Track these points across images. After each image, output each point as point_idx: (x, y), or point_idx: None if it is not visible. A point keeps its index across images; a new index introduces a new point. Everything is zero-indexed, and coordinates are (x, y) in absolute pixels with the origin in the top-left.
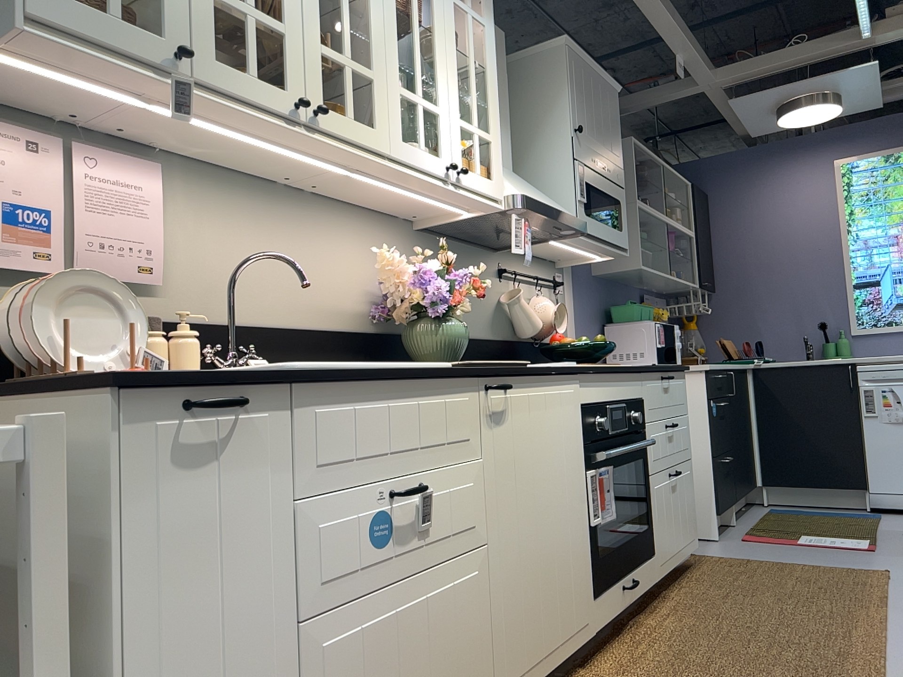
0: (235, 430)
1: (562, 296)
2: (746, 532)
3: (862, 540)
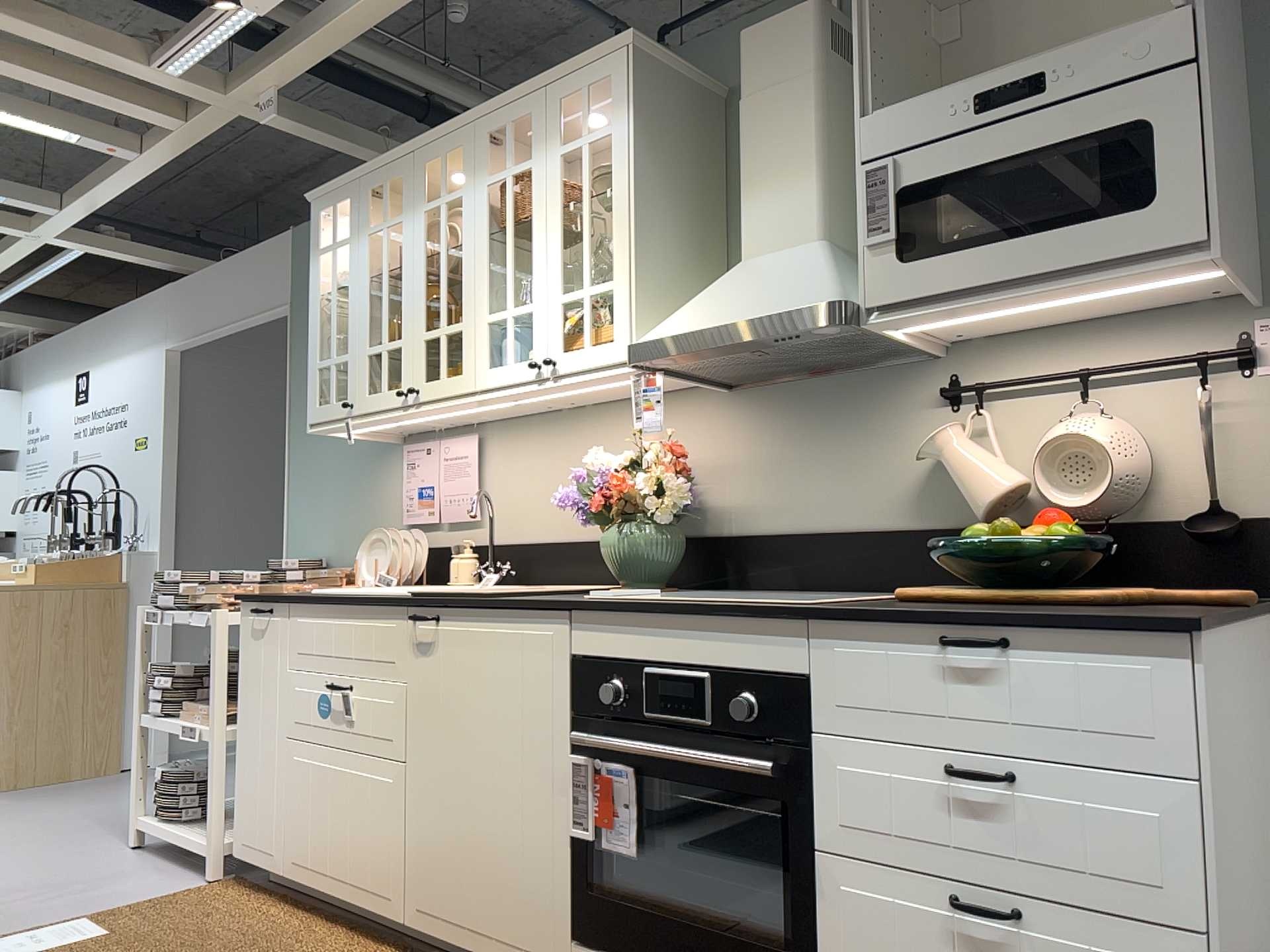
0: (270, 625)
1: None
2: None
3: None
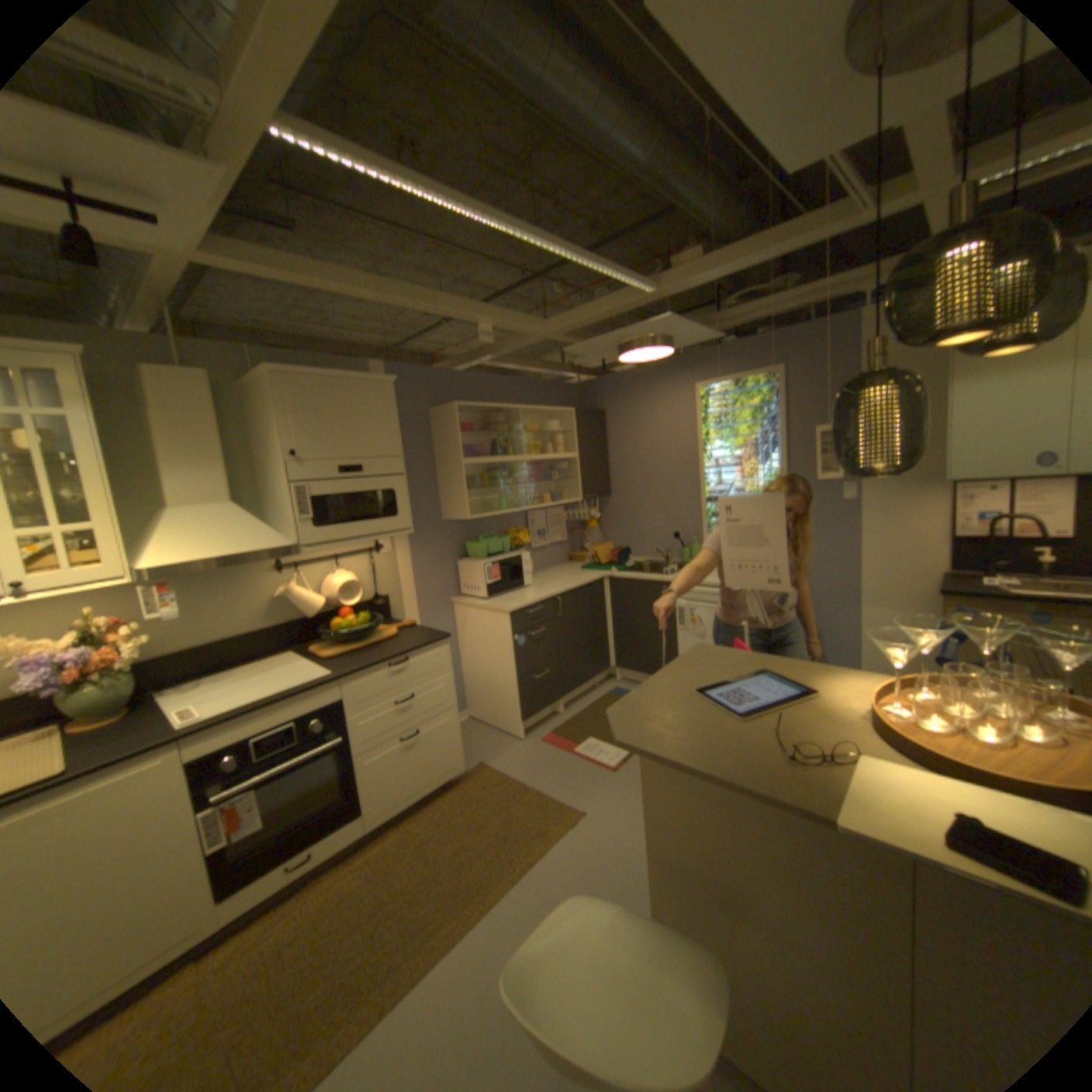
0: None
1: (385, 554)
2: (554, 730)
3: (622, 753)
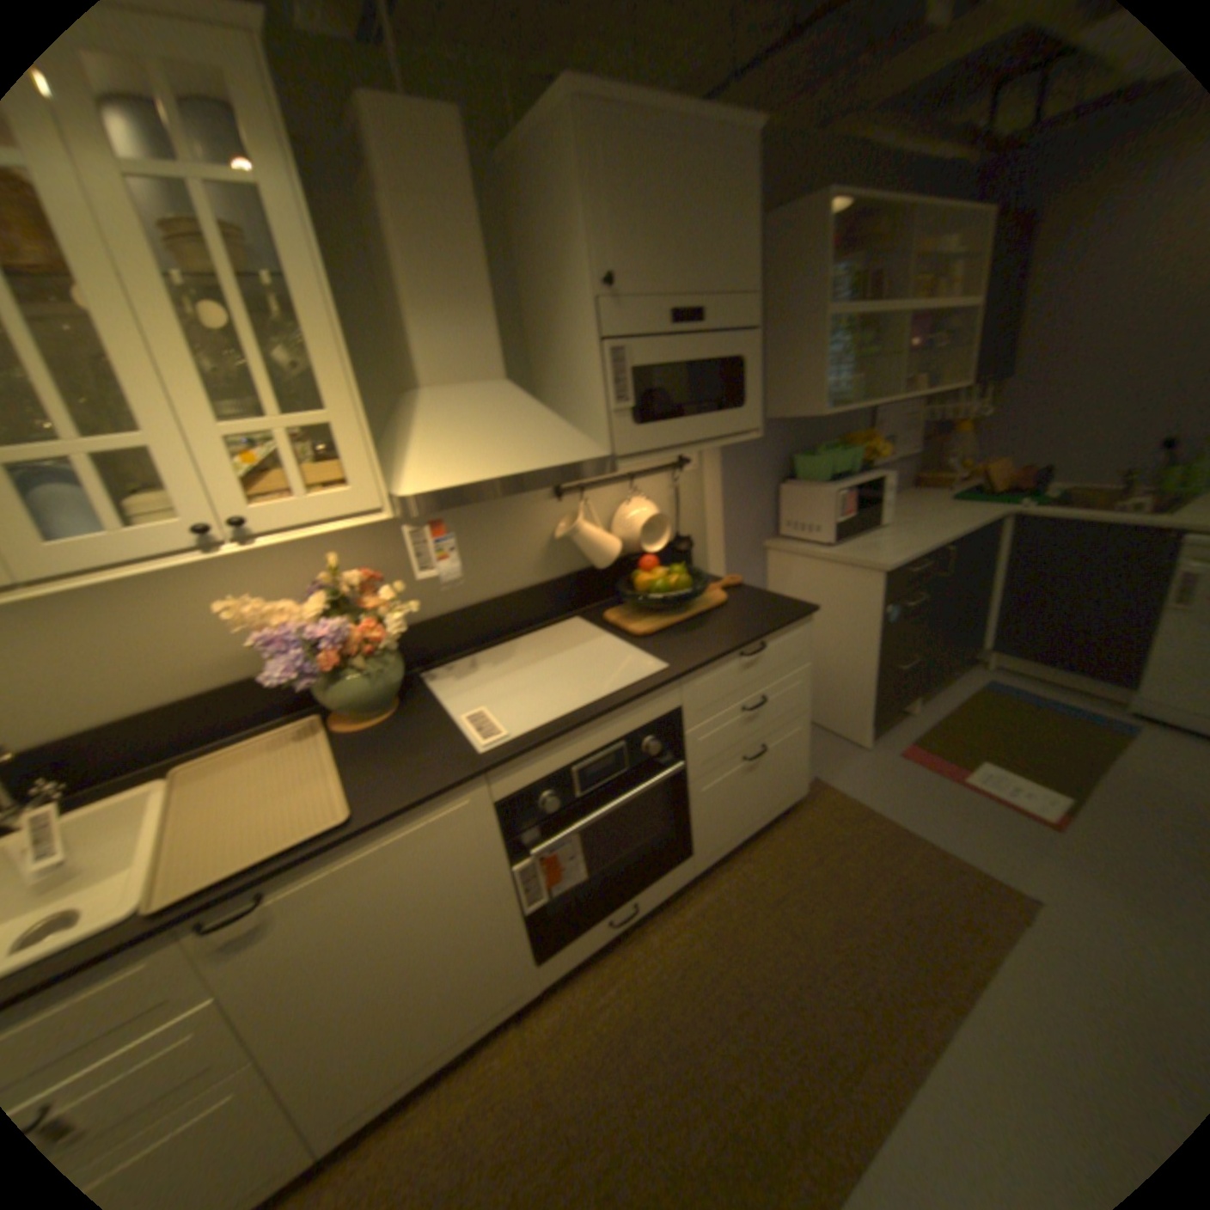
0: None
1: (691, 473)
2: (916, 741)
3: (1062, 801)
